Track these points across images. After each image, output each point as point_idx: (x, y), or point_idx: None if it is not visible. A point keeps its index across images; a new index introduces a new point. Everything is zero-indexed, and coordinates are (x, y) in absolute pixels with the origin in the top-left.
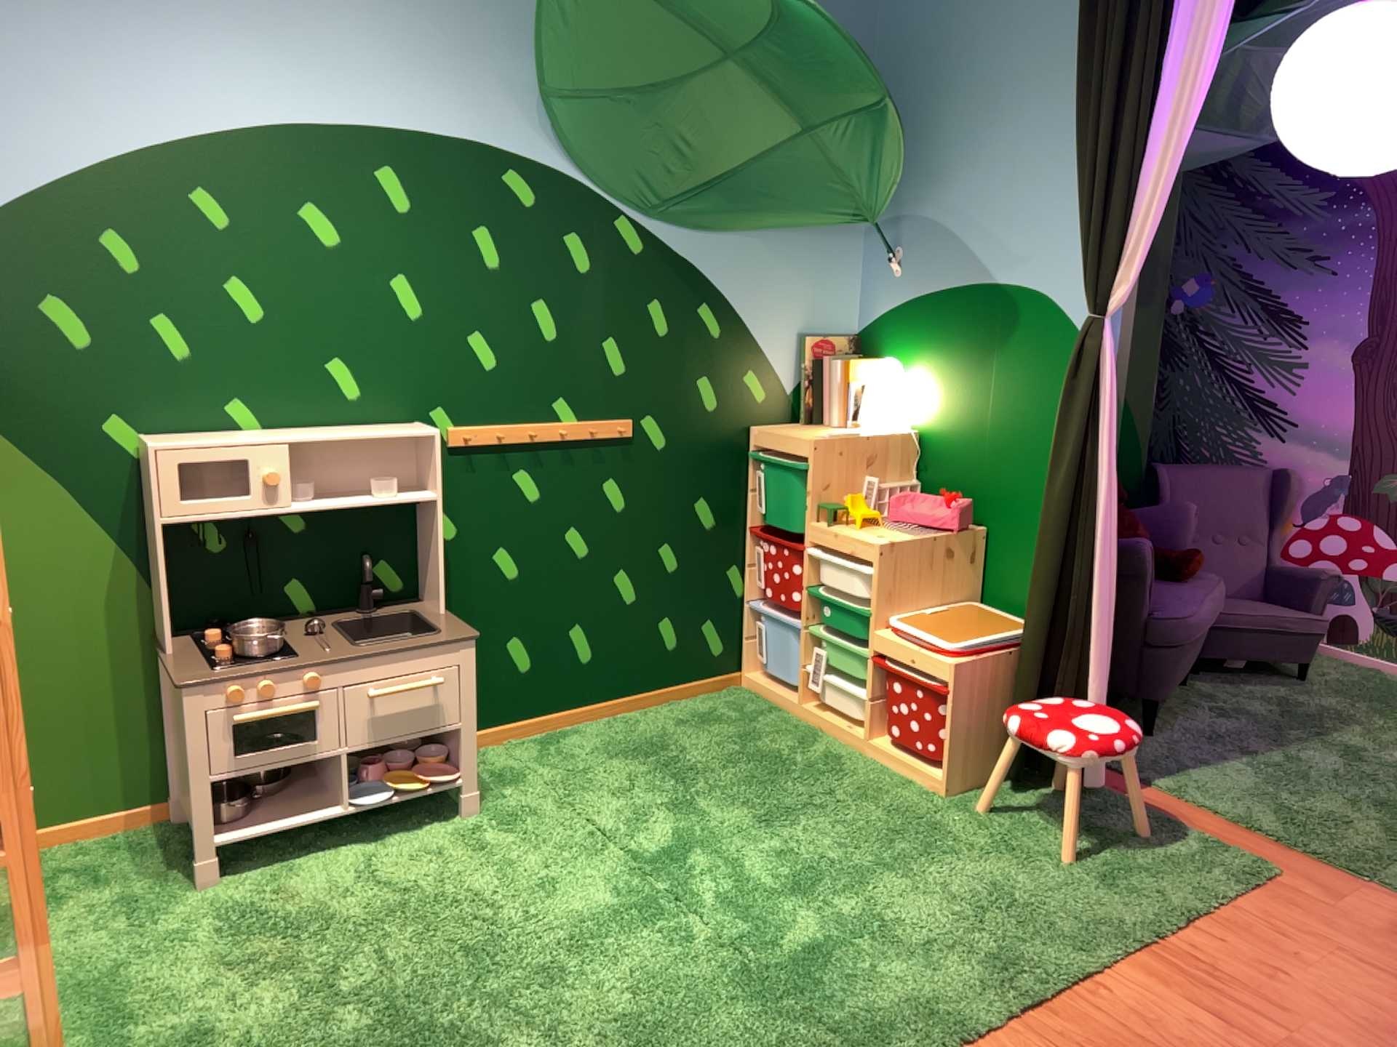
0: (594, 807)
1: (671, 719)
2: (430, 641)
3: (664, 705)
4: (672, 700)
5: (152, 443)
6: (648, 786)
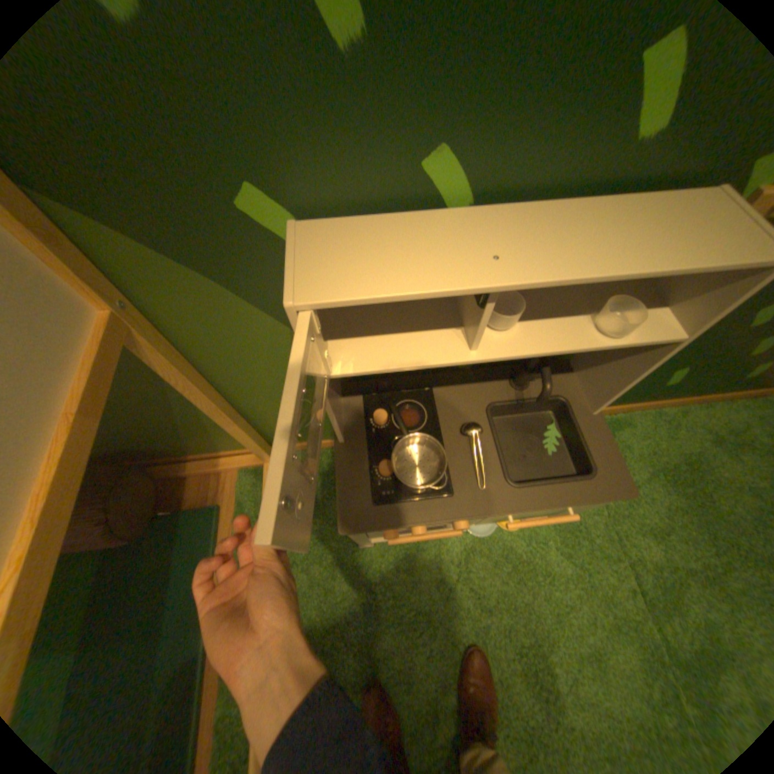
0: (638, 550)
1: (708, 431)
2: (587, 498)
3: (704, 405)
4: (712, 402)
5: (294, 287)
6: (684, 534)
